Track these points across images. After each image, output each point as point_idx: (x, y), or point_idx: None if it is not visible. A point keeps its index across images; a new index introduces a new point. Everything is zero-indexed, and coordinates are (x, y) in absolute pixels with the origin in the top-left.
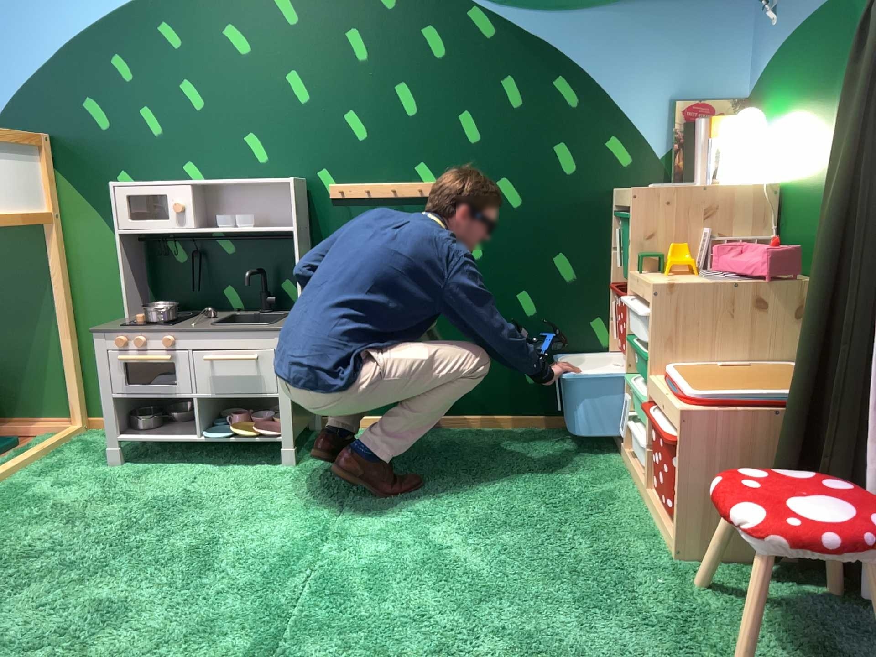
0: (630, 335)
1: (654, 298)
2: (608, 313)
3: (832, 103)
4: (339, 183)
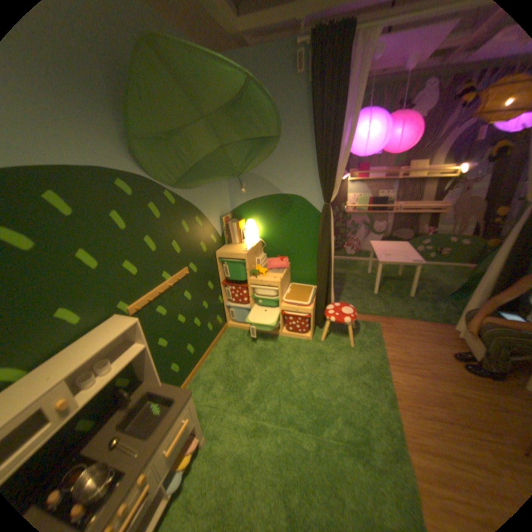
0: (251, 296)
1: (279, 285)
2: (221, 292)
3: (283, 221)
4: (132, 304)
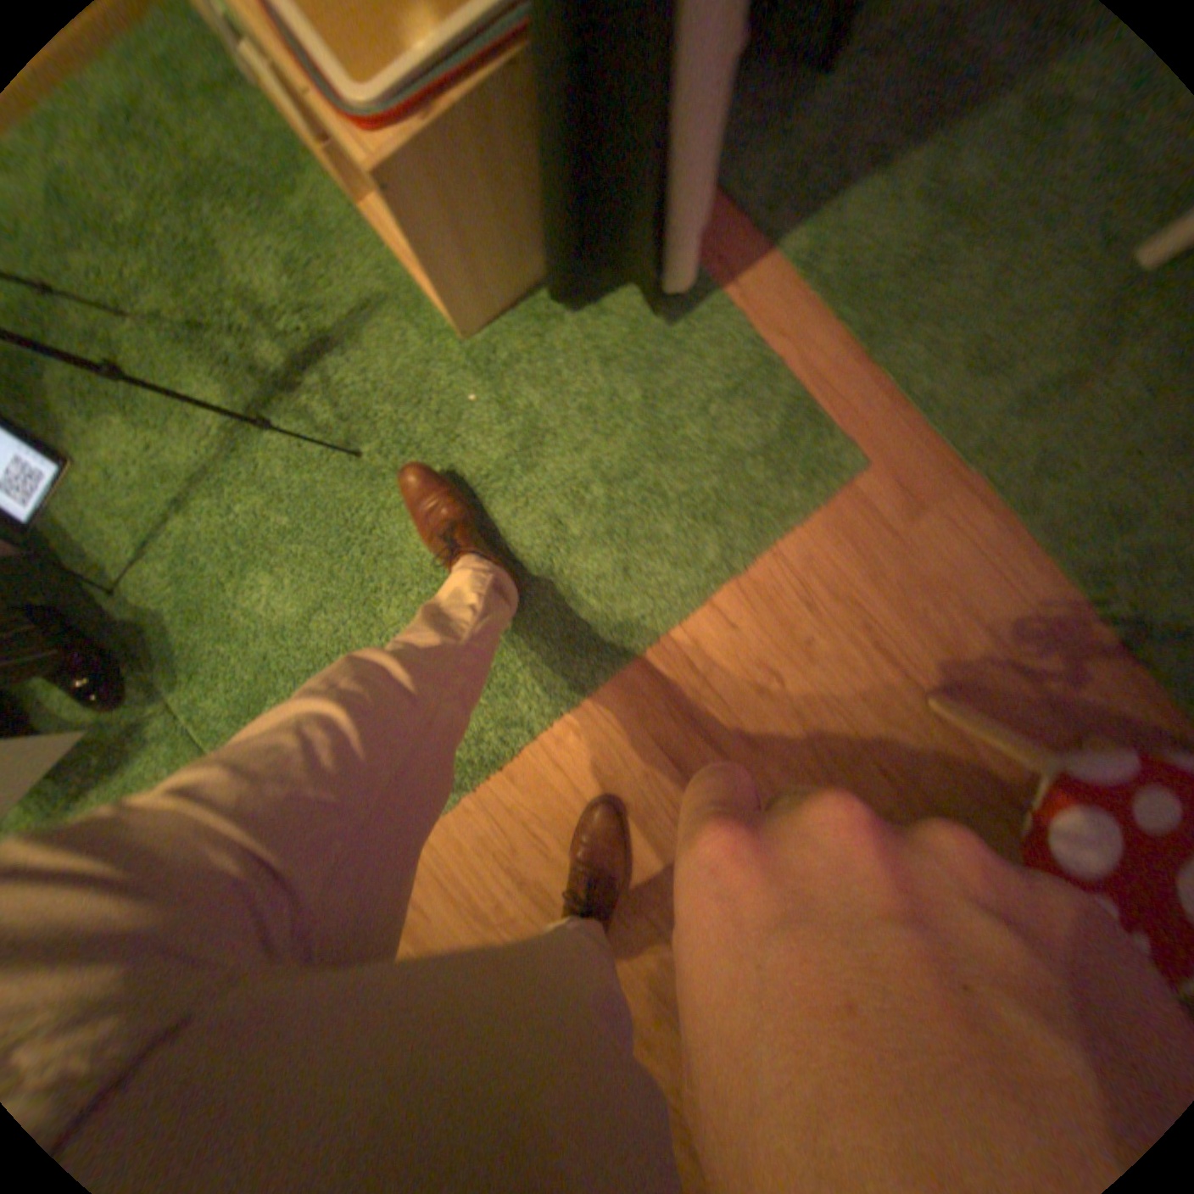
0: None
1: None
2: None
3: None
4: None
